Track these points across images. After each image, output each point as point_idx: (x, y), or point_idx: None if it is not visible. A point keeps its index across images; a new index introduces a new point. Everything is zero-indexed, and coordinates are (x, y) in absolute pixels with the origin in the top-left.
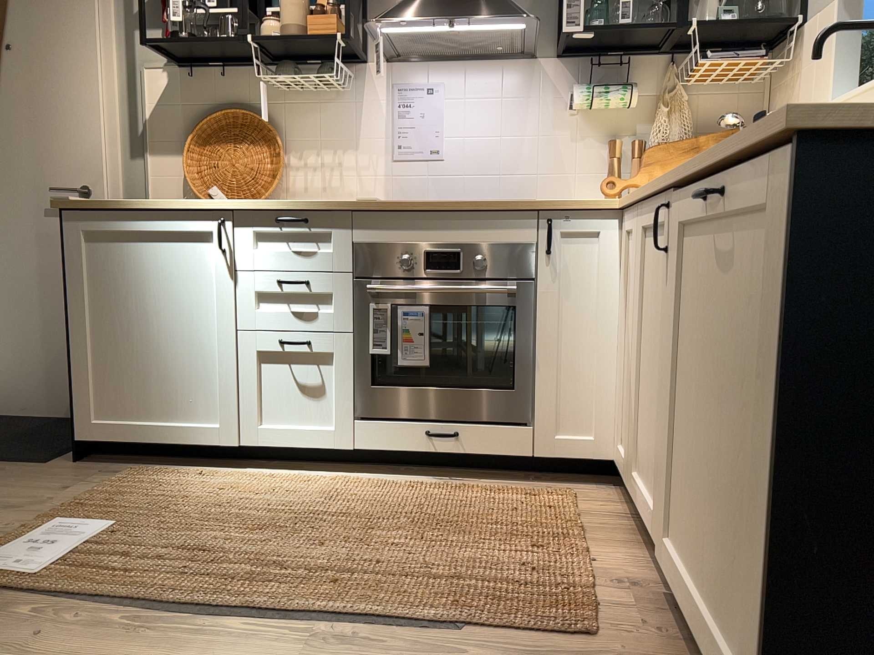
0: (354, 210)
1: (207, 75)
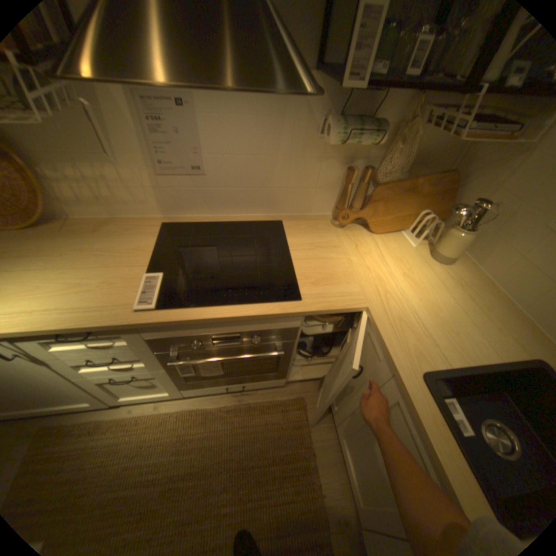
0: (136, 325)
1: None
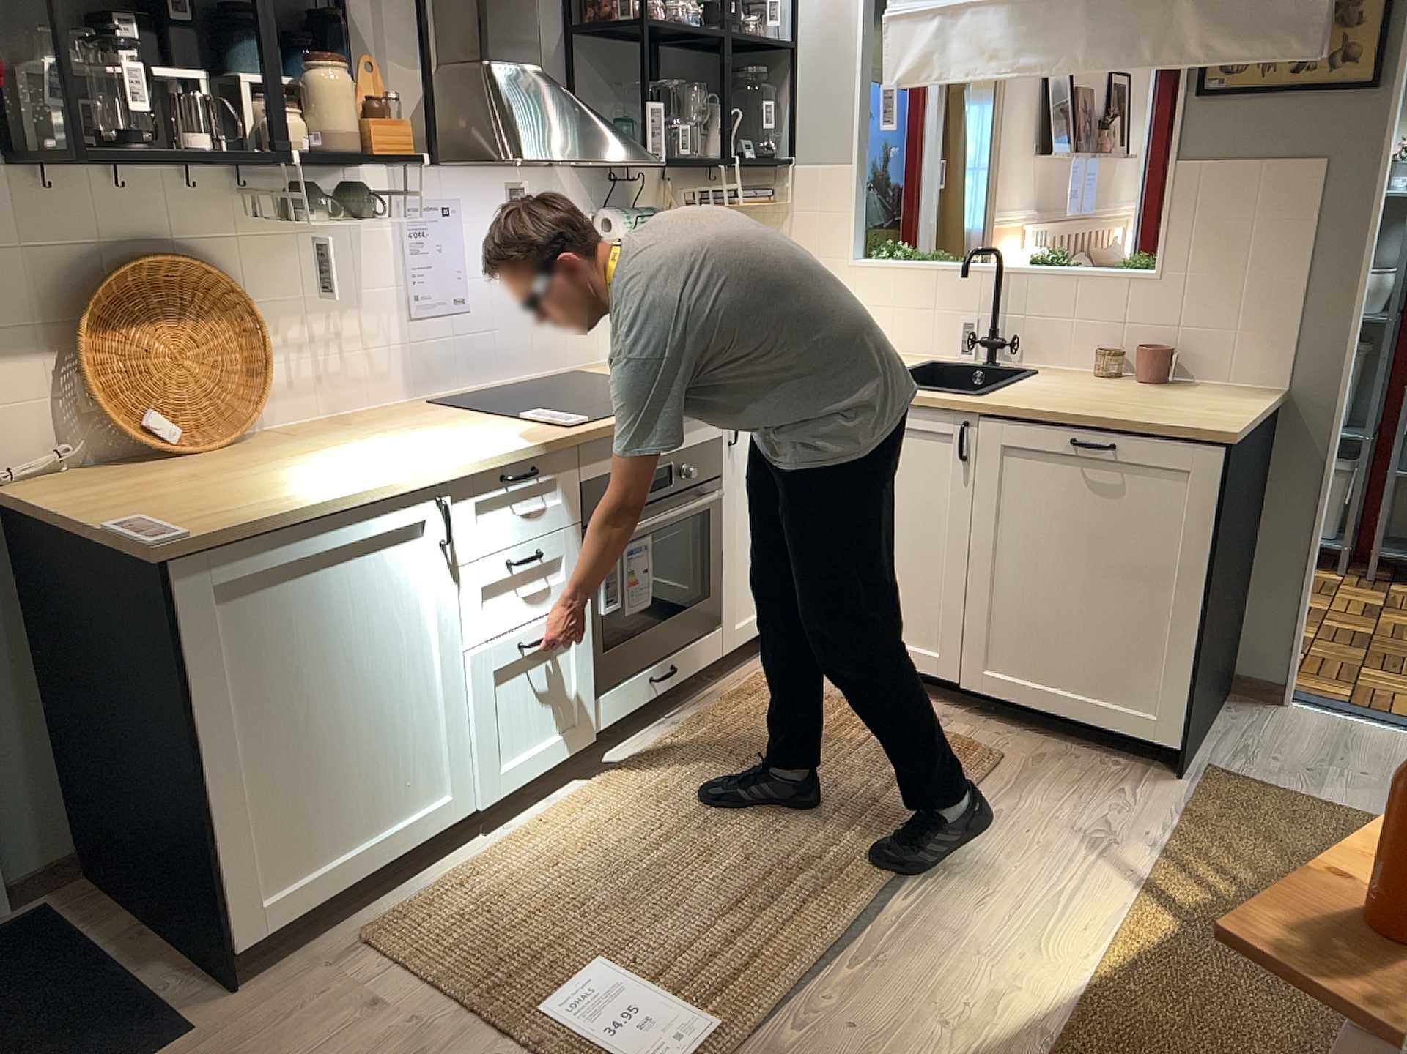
0: (584, 441)
1: (78, 184)
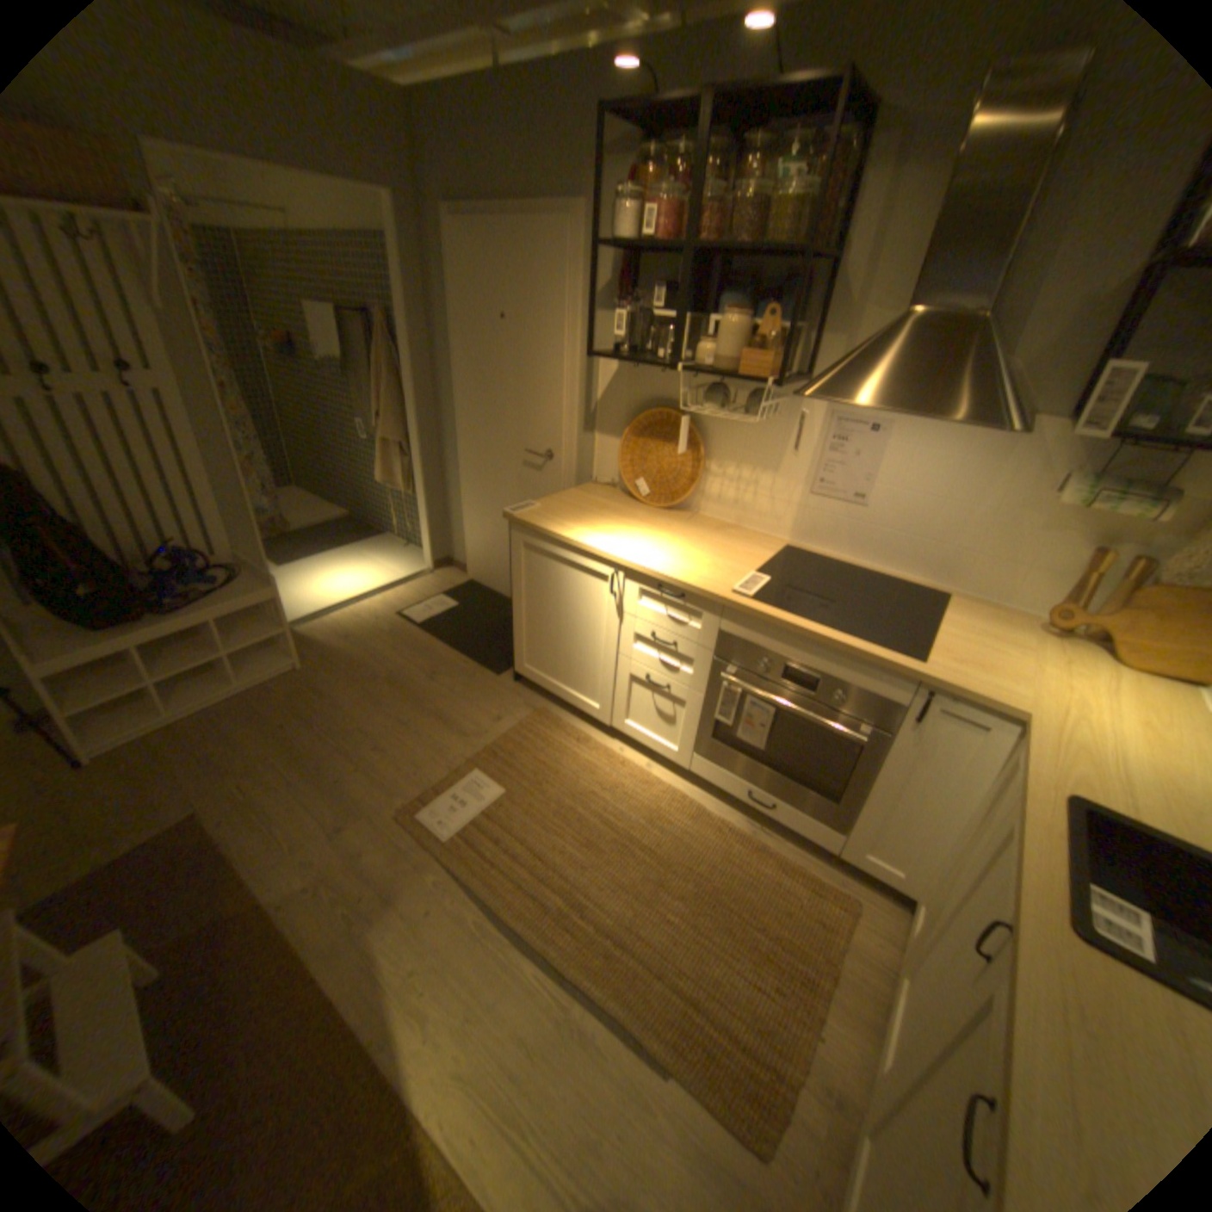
0: (726, 605)
1: (652, 366)
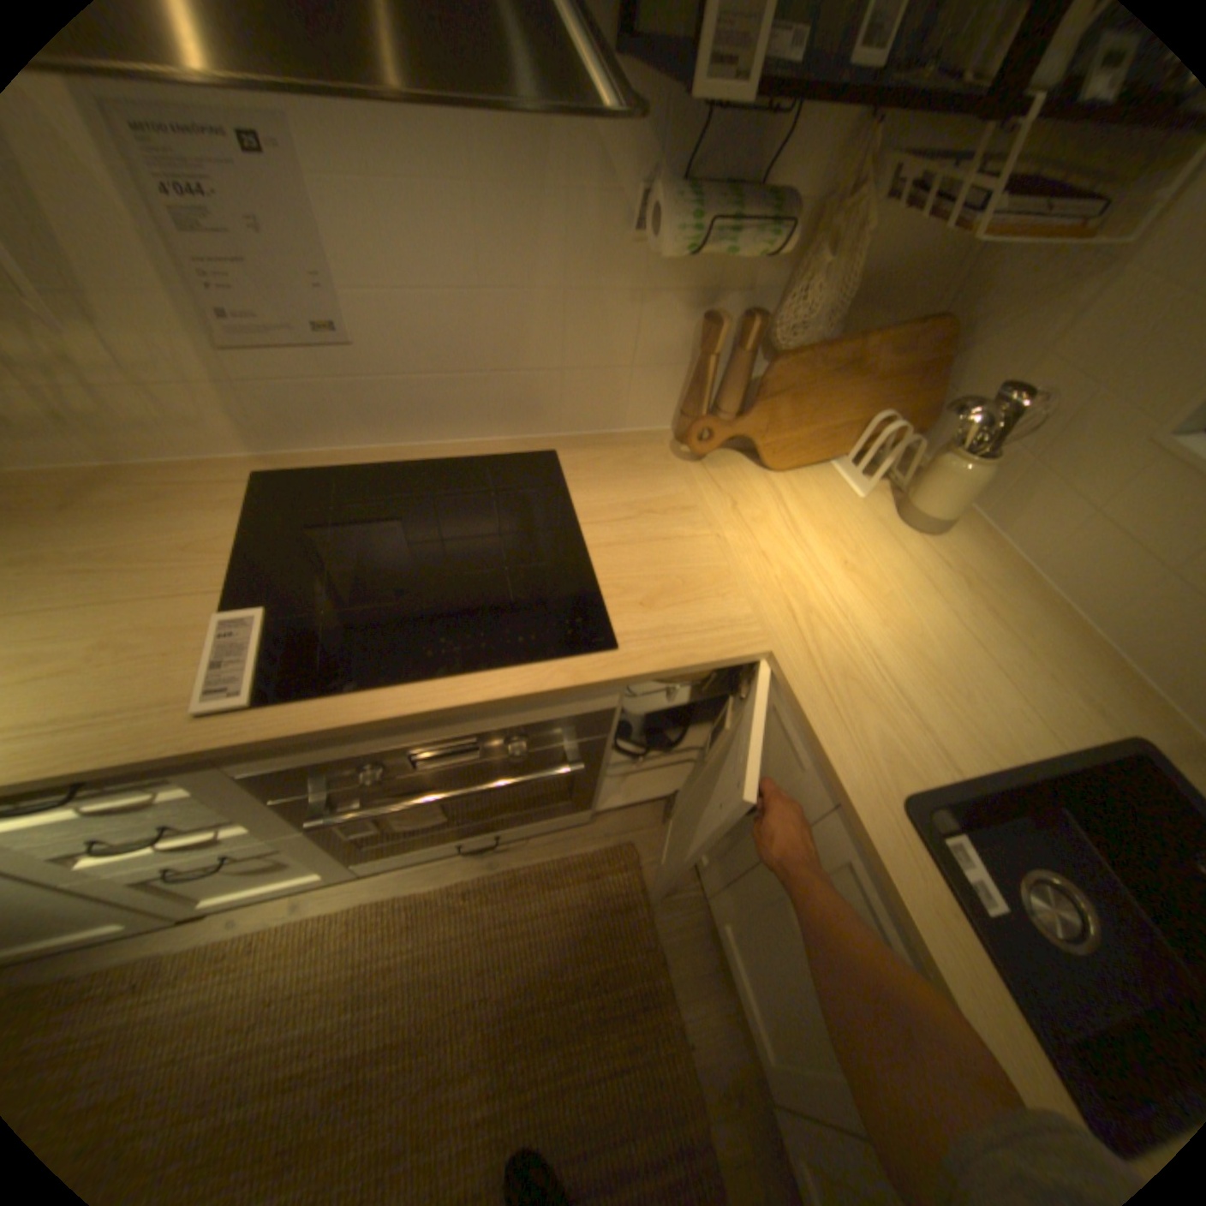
0: (204, 754)
1: None
